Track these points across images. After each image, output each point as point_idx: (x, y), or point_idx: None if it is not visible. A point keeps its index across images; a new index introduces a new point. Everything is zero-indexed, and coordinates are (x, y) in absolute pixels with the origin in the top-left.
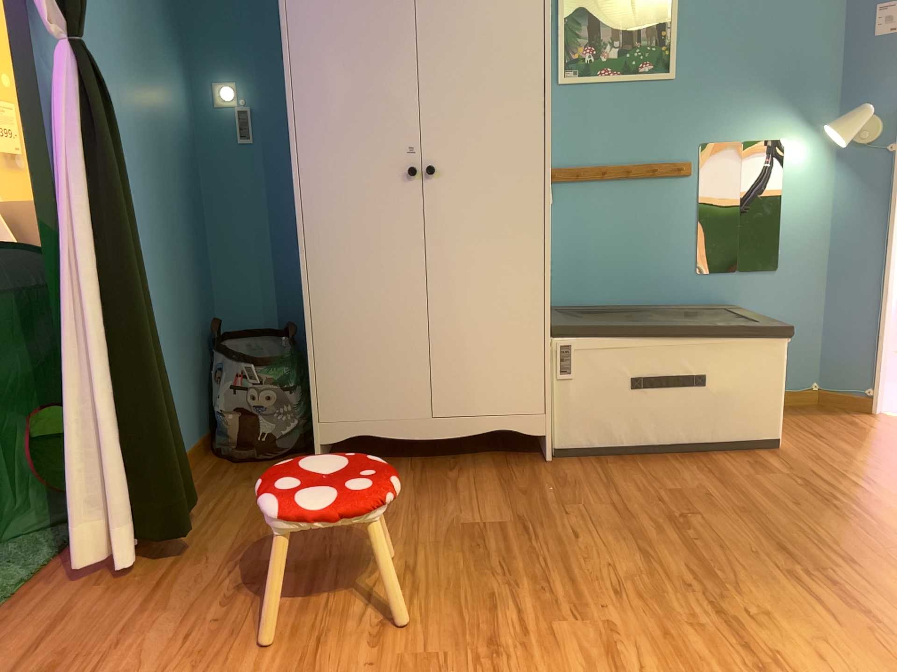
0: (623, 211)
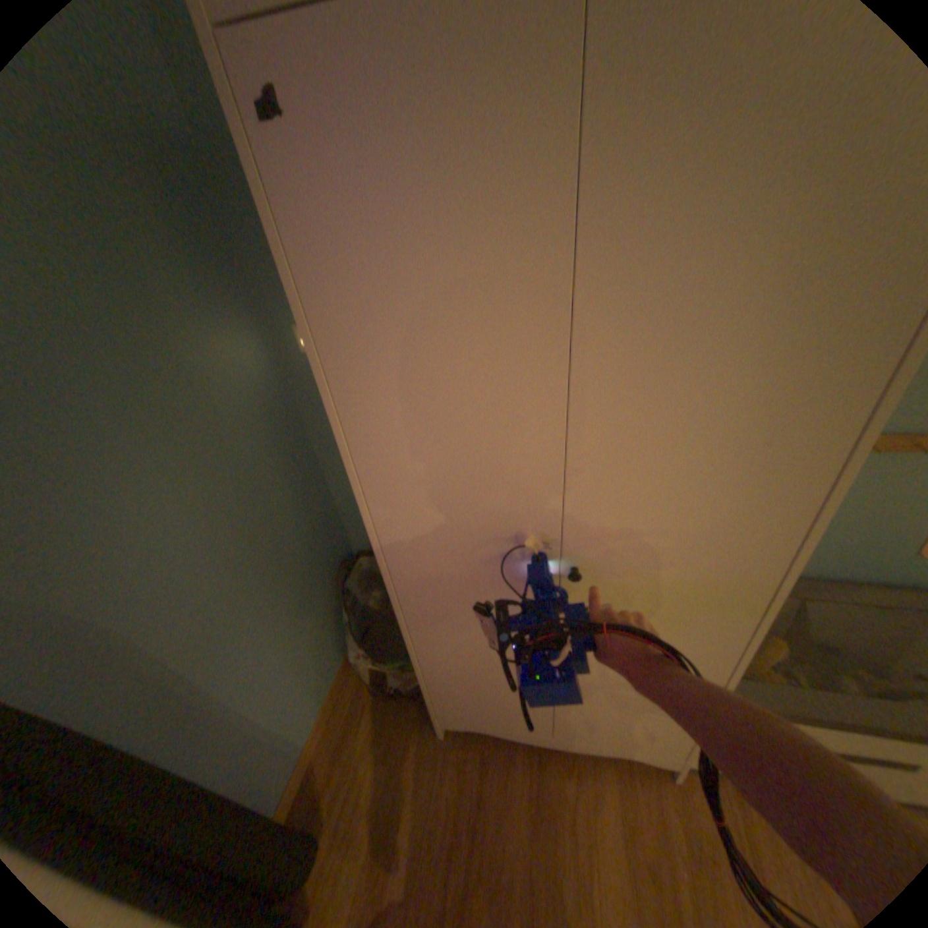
0: None
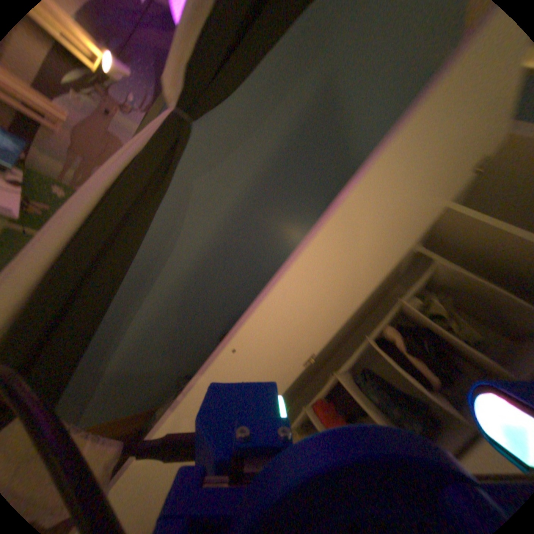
0: None
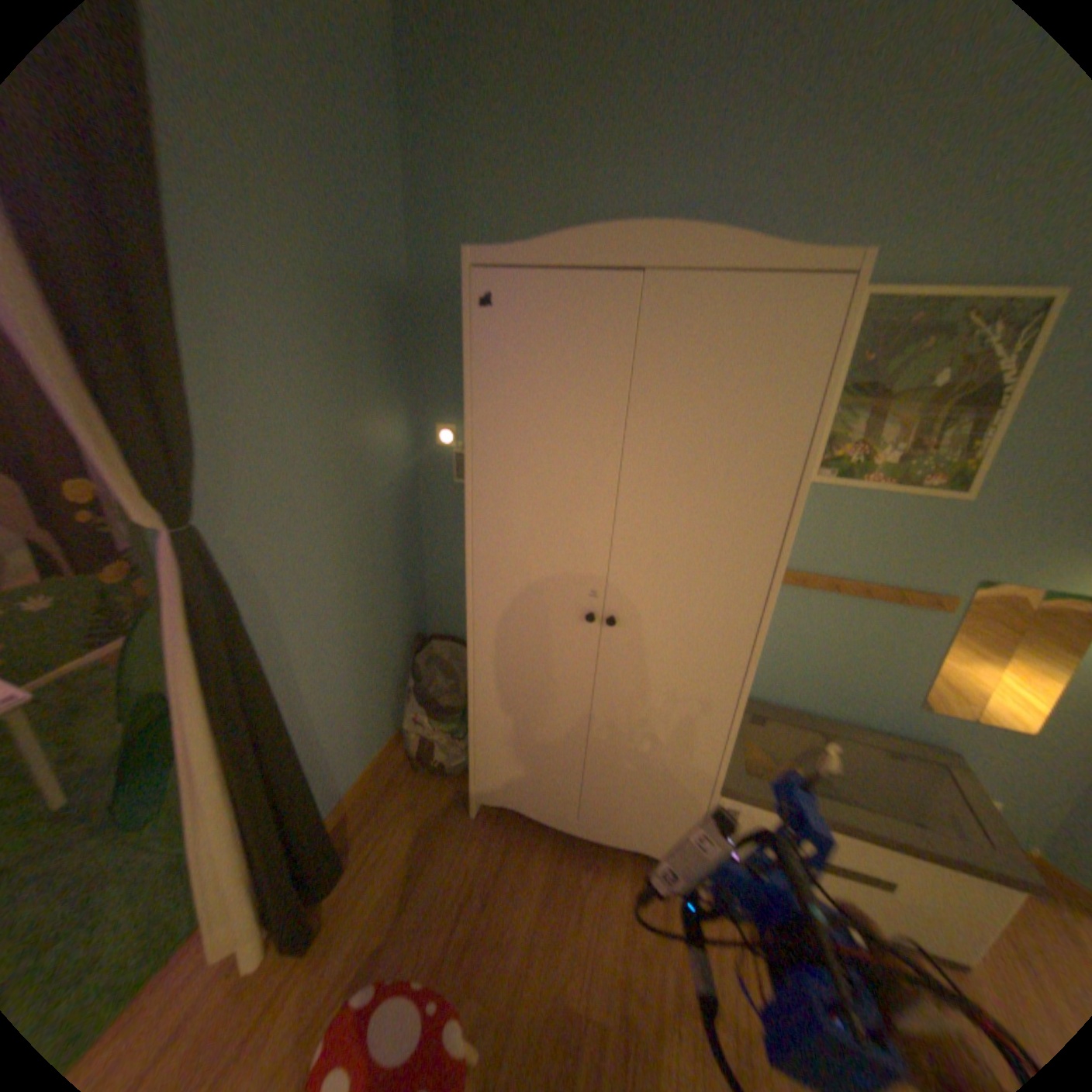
0: (850, 626)
